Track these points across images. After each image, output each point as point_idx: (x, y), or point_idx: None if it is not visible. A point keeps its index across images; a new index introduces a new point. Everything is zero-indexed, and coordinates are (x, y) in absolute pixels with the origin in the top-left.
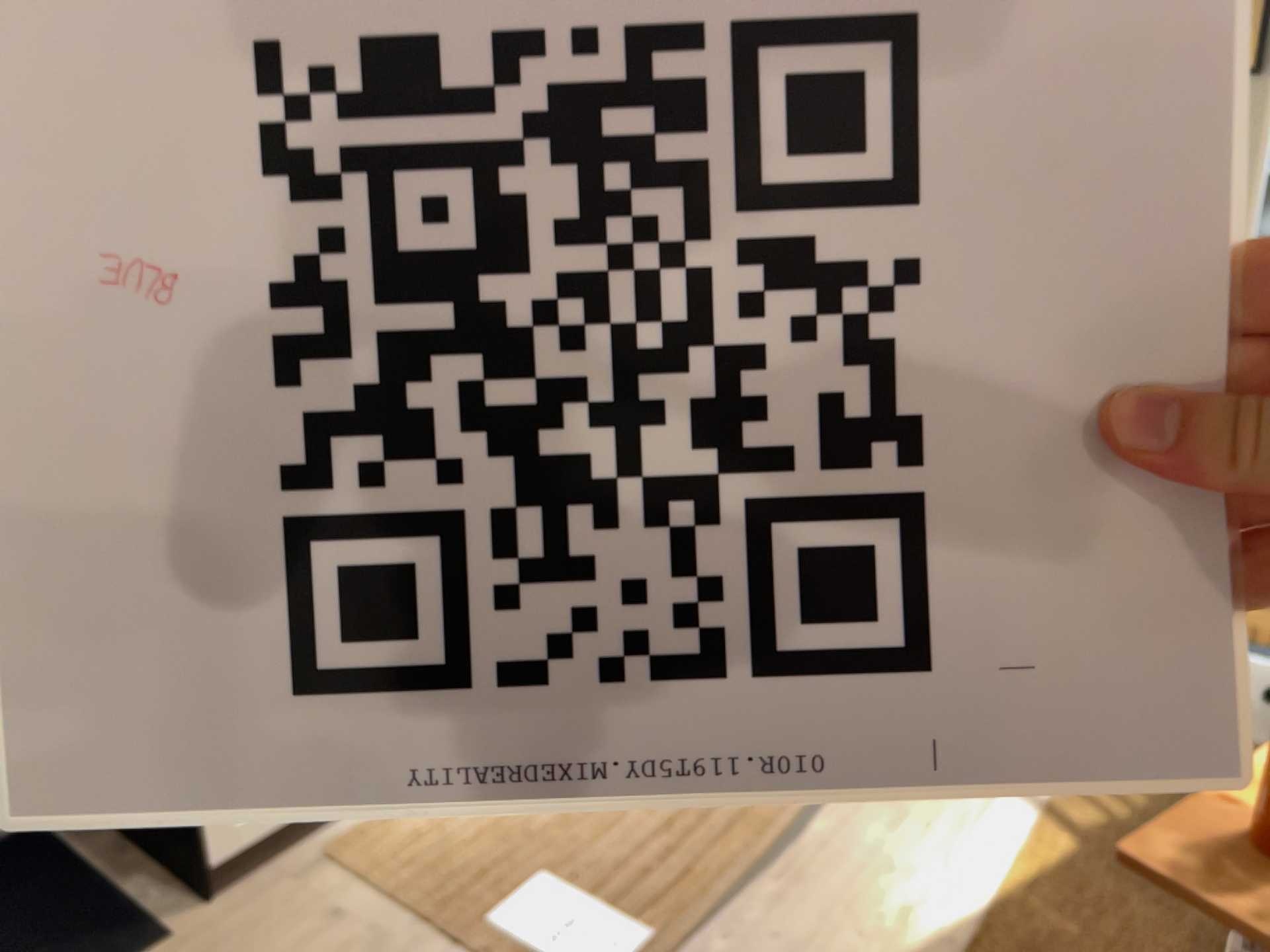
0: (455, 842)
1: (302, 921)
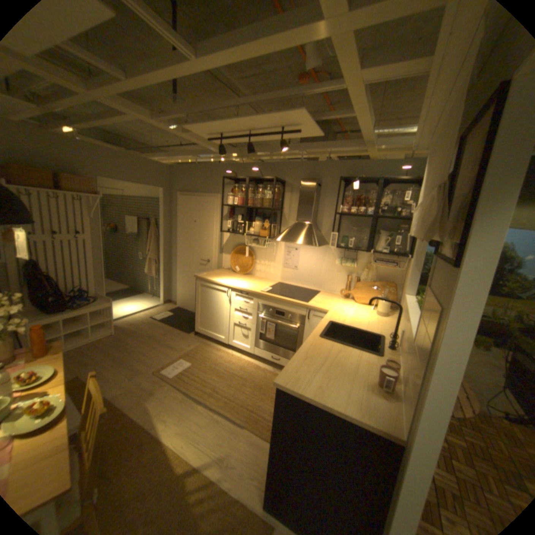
0: (203, 354)
1: (188, 343)
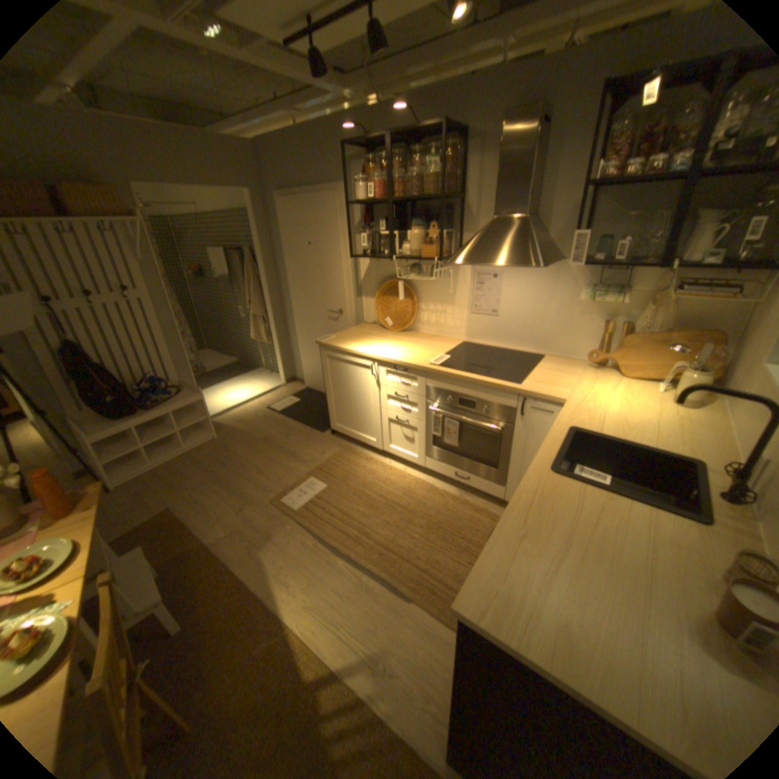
0: (345, 467)
1: (323, 449)
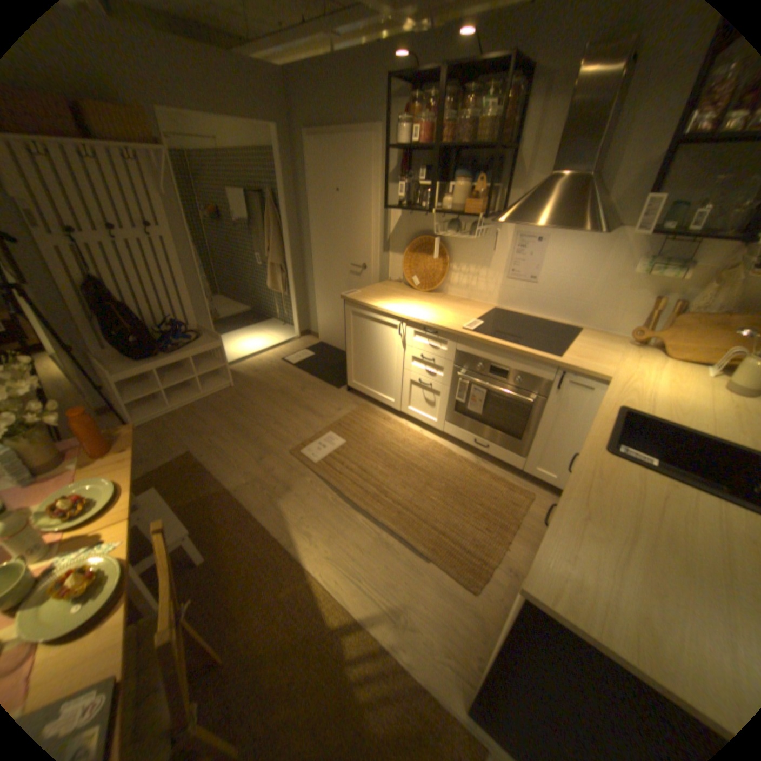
0: (362, 424)
1: (339, 404)
